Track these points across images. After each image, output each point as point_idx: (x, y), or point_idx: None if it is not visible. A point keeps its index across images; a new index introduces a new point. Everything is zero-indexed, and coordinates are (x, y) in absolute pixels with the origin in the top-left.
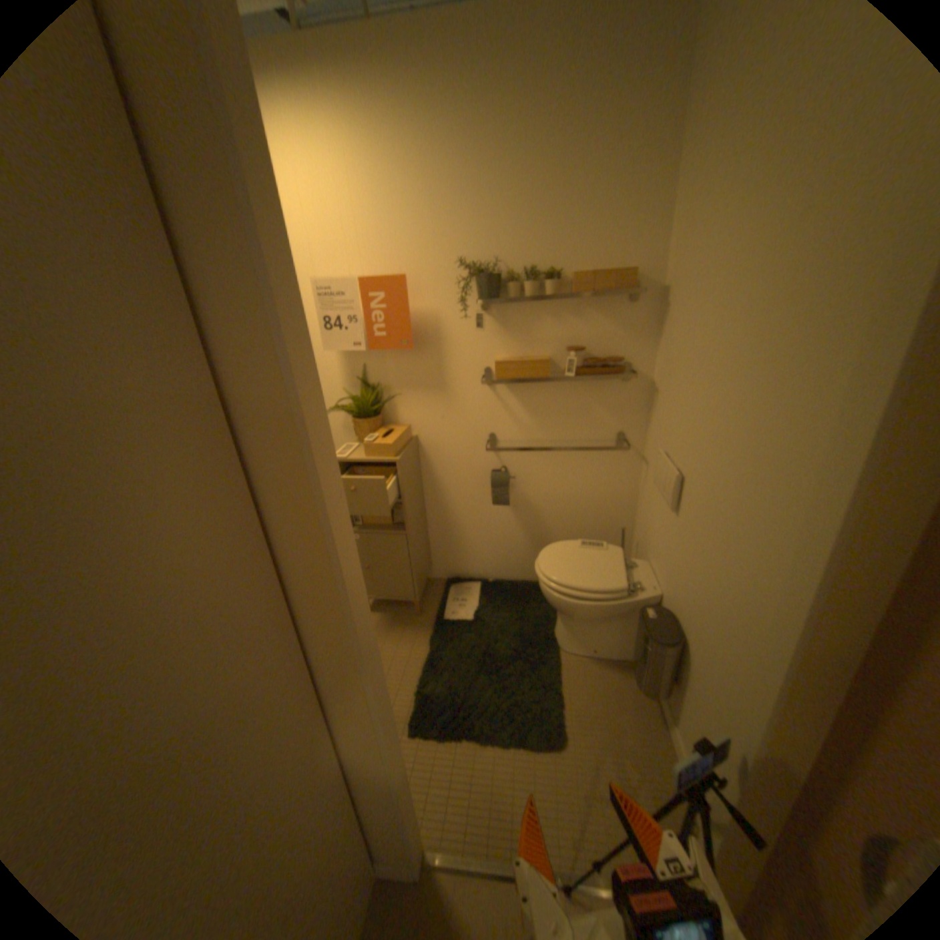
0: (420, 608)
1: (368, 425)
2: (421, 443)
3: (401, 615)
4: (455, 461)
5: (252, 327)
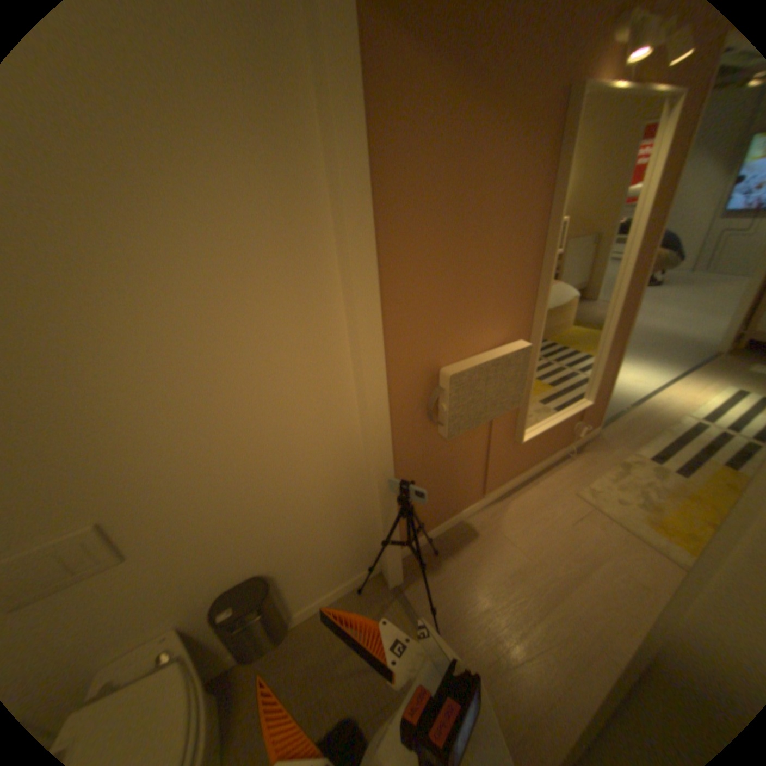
0: None
1: None
2: None
3: None
4: None
5: None
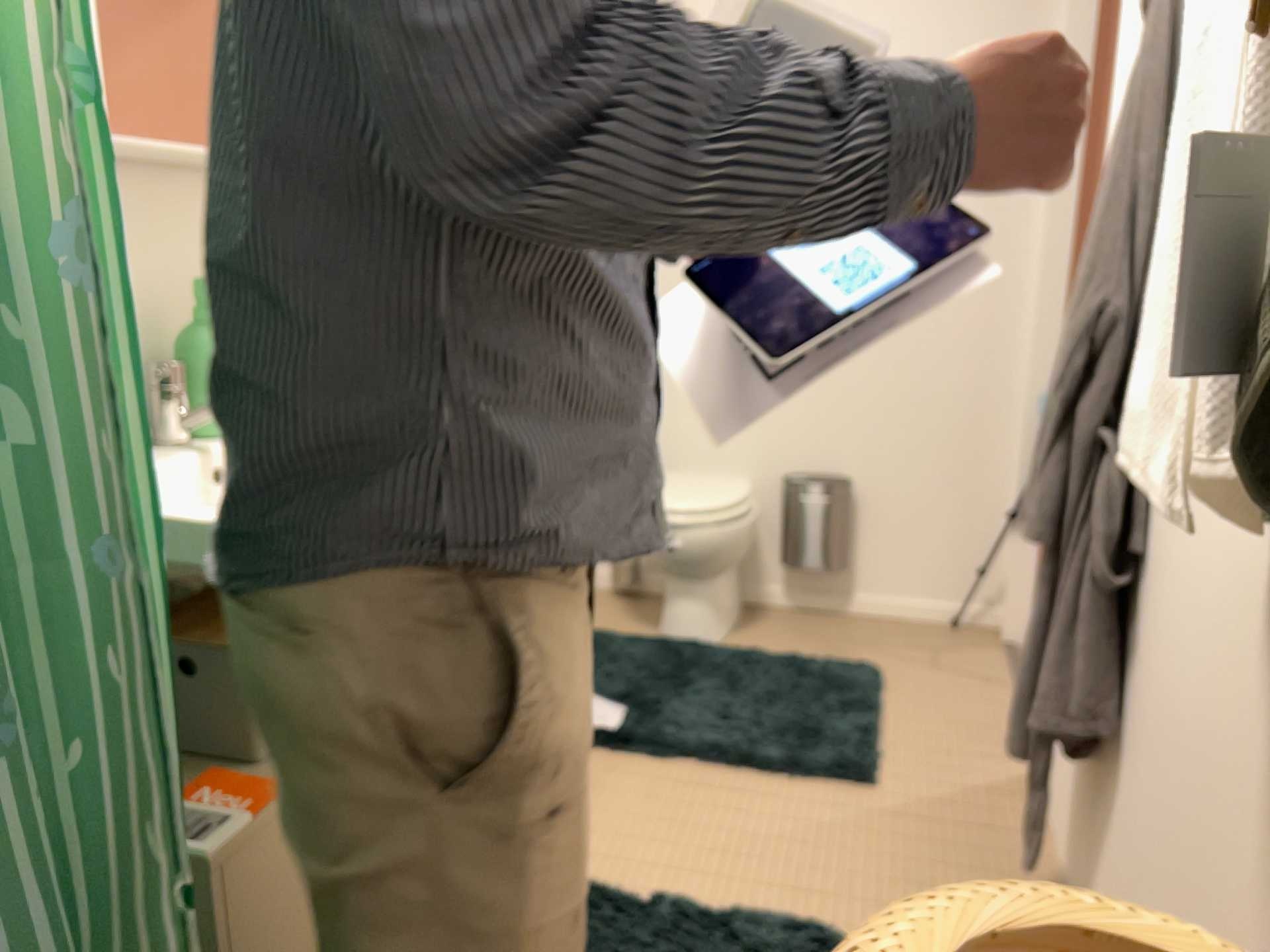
0: None
1: None
2: None
3: None
4: None
5: None
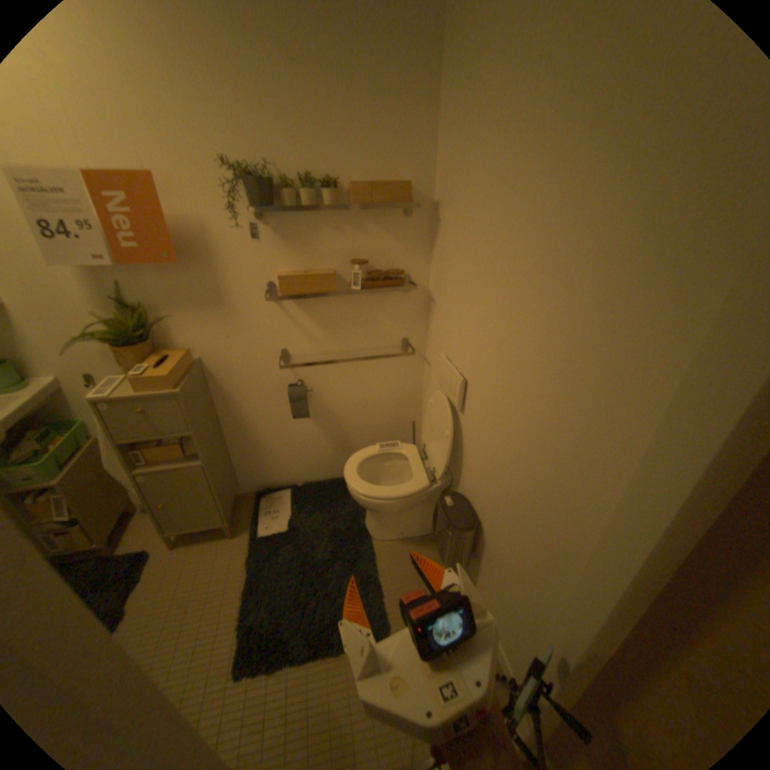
0: (230, 531)
1: (133, 352)
2: (206, 365)
3: (209, 543)
4: (247, 379)
5: None
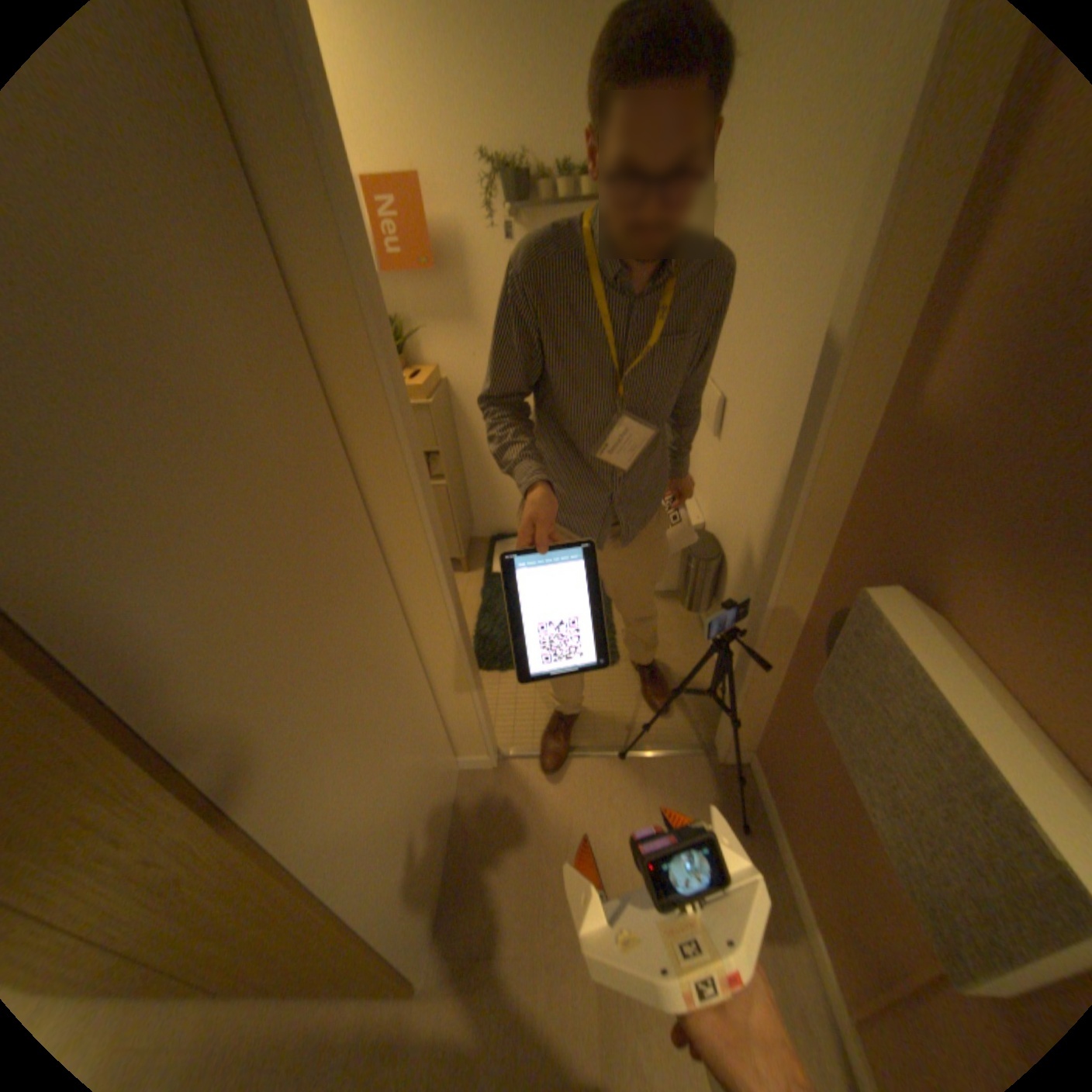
0: (467, 566)
1: None
2: (451, 387)
3: None
4: None
5: (306, 223)
